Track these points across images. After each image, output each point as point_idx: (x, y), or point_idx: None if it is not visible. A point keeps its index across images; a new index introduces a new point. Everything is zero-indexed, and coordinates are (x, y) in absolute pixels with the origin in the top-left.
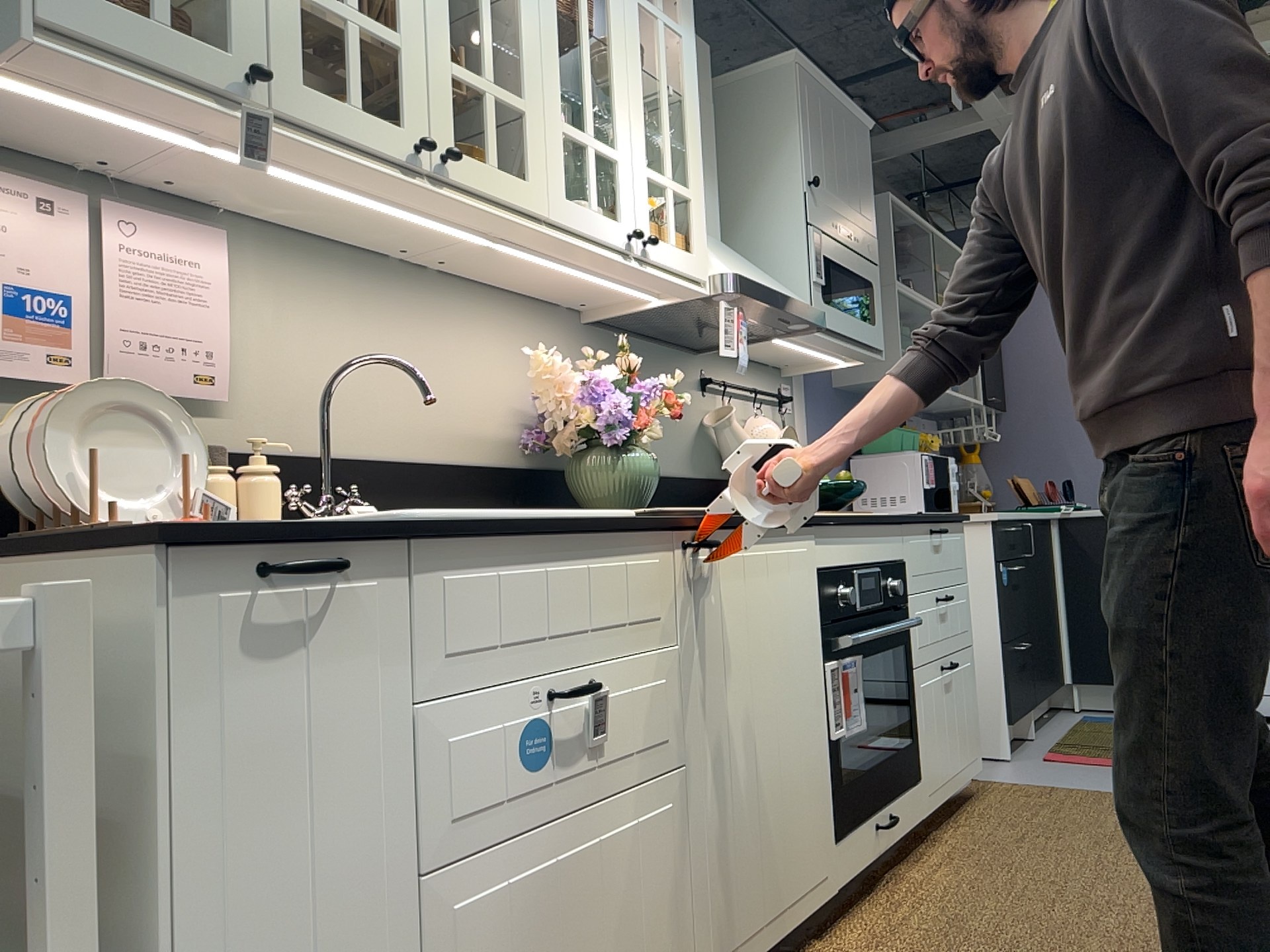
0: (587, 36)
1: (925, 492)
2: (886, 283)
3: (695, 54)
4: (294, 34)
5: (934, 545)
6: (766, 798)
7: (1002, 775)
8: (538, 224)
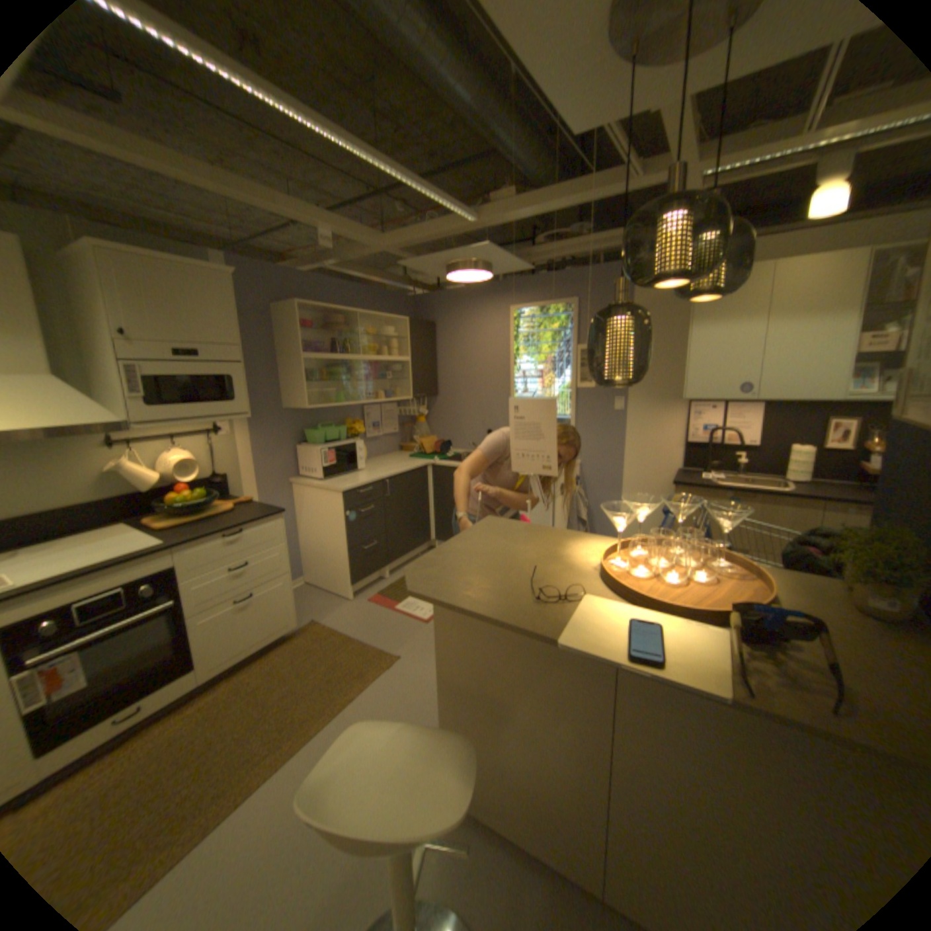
0: None
1: (325, 468)
2: (297, 354)
3: None
4: None
5: (225, 543)
6: None
7: (331, 617)
8: None
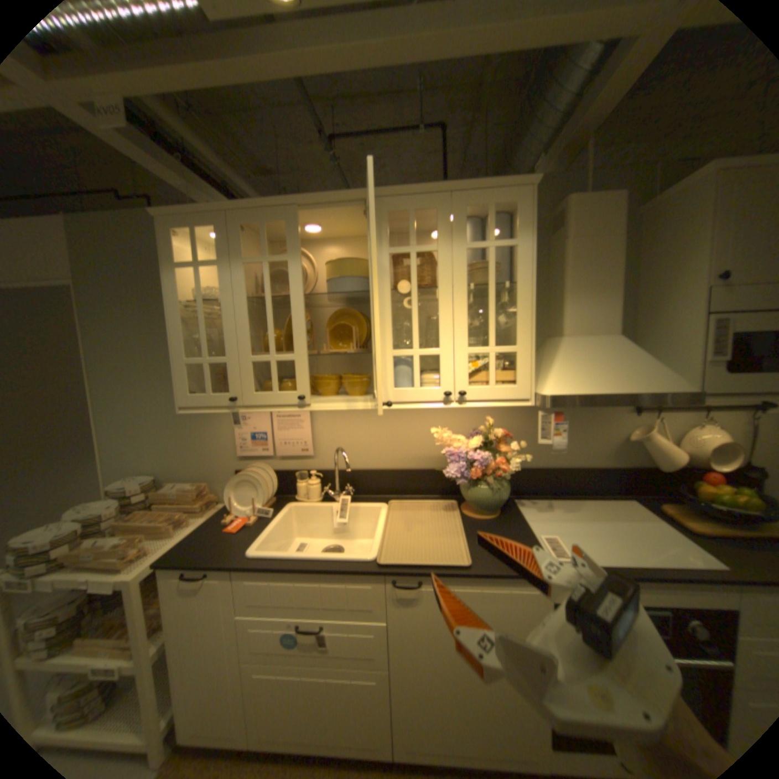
0: (414, 295)
1: None
2: None
3: (534, 247)
4: (250, 376)
5: None
6: (464, 705)
7: None
8: (376, 405)
